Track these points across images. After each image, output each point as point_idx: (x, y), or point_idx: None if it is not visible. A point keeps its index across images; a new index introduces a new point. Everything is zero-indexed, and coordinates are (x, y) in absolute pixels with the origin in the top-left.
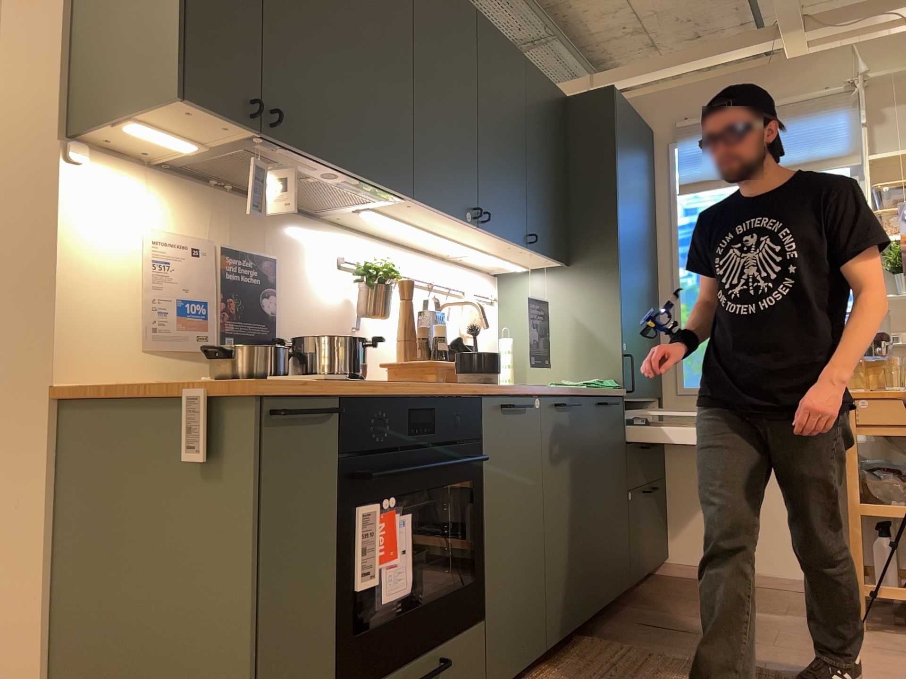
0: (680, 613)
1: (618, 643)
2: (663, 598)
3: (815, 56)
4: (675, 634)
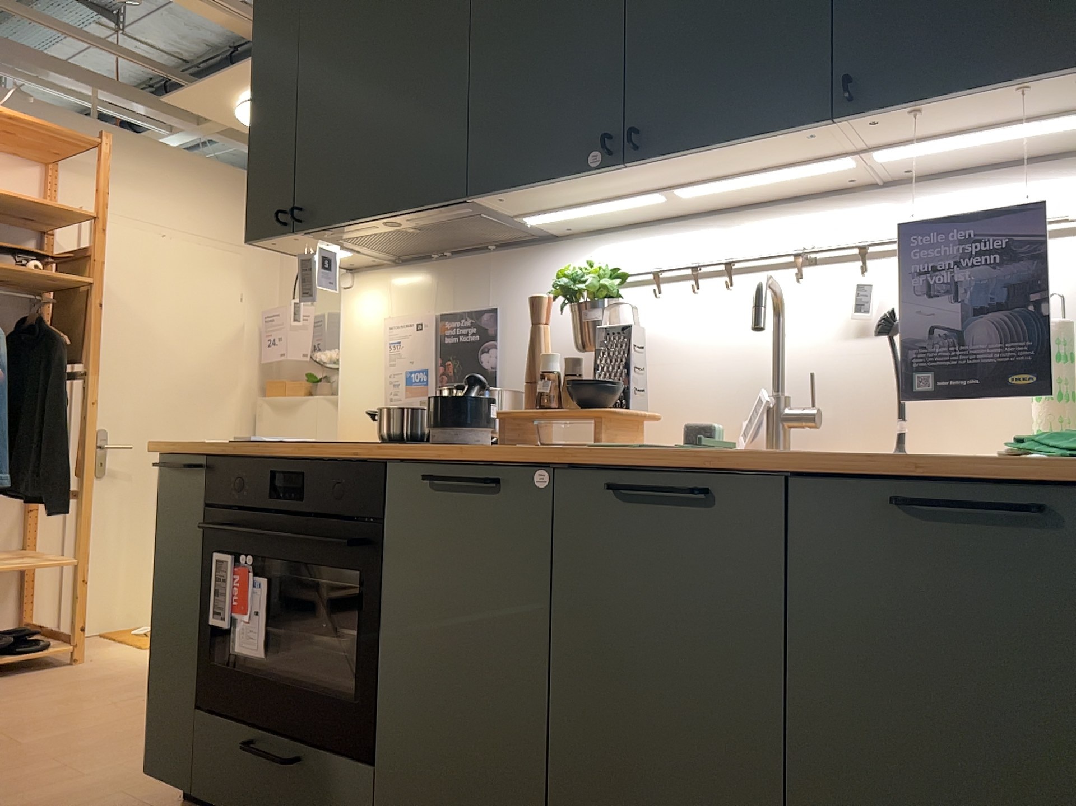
0: None
1: None
2: None
3: None
4: None
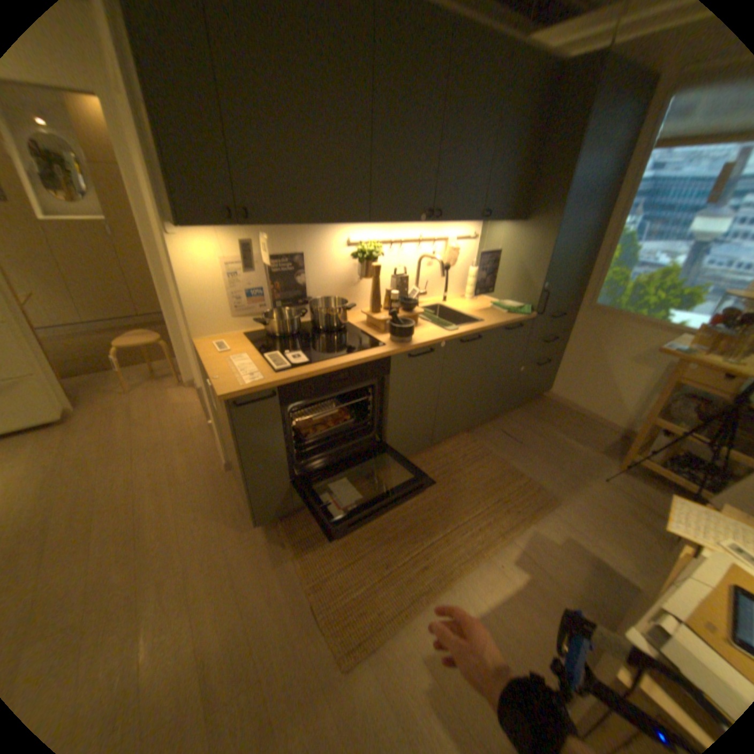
0: (528, 429)
1: (477, 442)
2: (528, 415)
3: None
4: (512, 443)
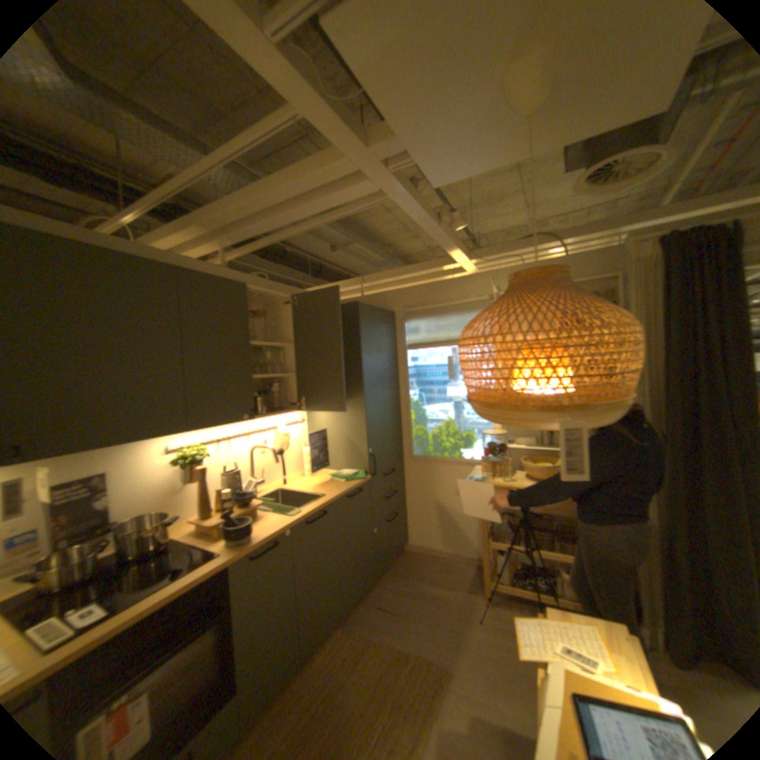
0: (400, 594)
1: (355, 634)
2: (397, 577)
3: (476, 275)
4: (390, 619)
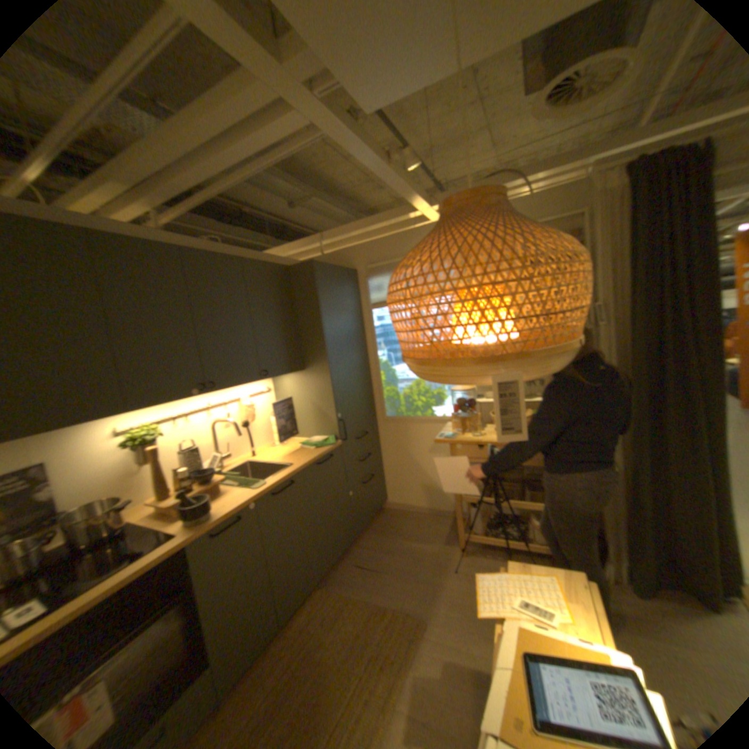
0: (378, 551)
1: (333, 594)
2: (375, 535)
3: None
4: (368, 576)
